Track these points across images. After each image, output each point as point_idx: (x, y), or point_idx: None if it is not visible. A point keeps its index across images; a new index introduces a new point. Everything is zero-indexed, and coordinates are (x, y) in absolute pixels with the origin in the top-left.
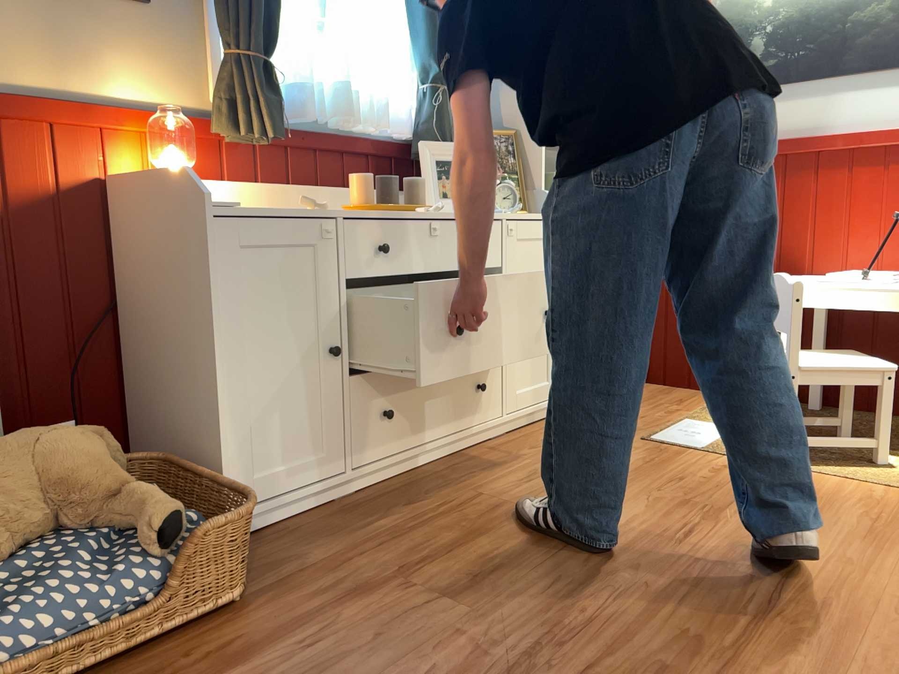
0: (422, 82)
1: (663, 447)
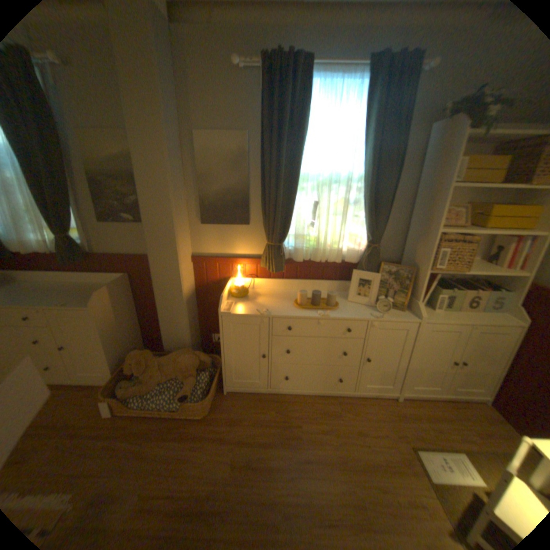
0: (367, 240)
1: (414, 465)
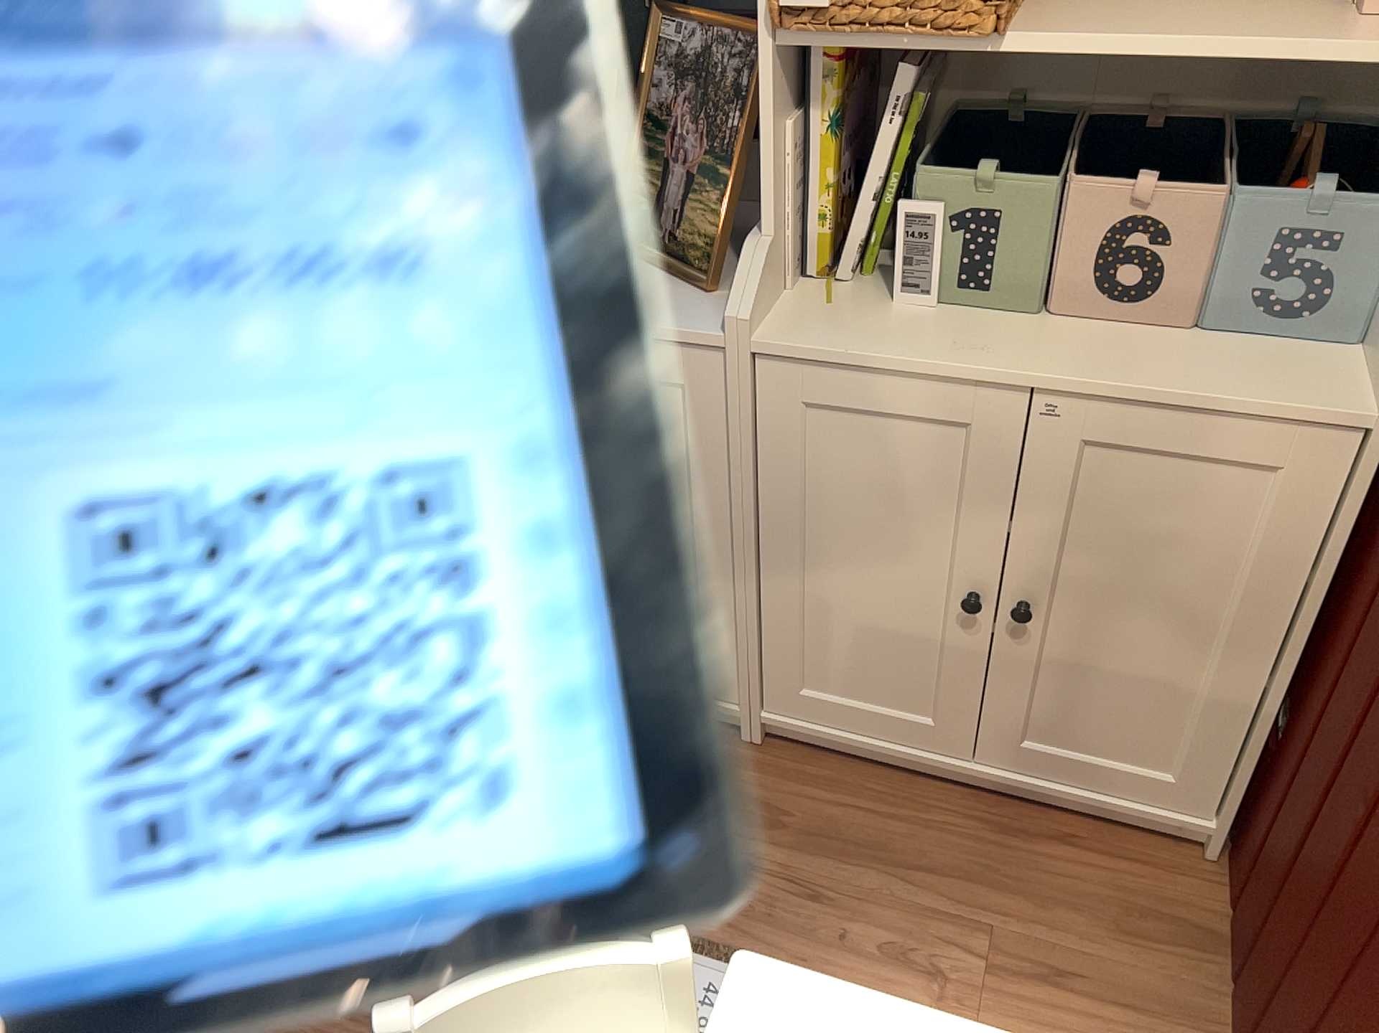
0: None
1: None
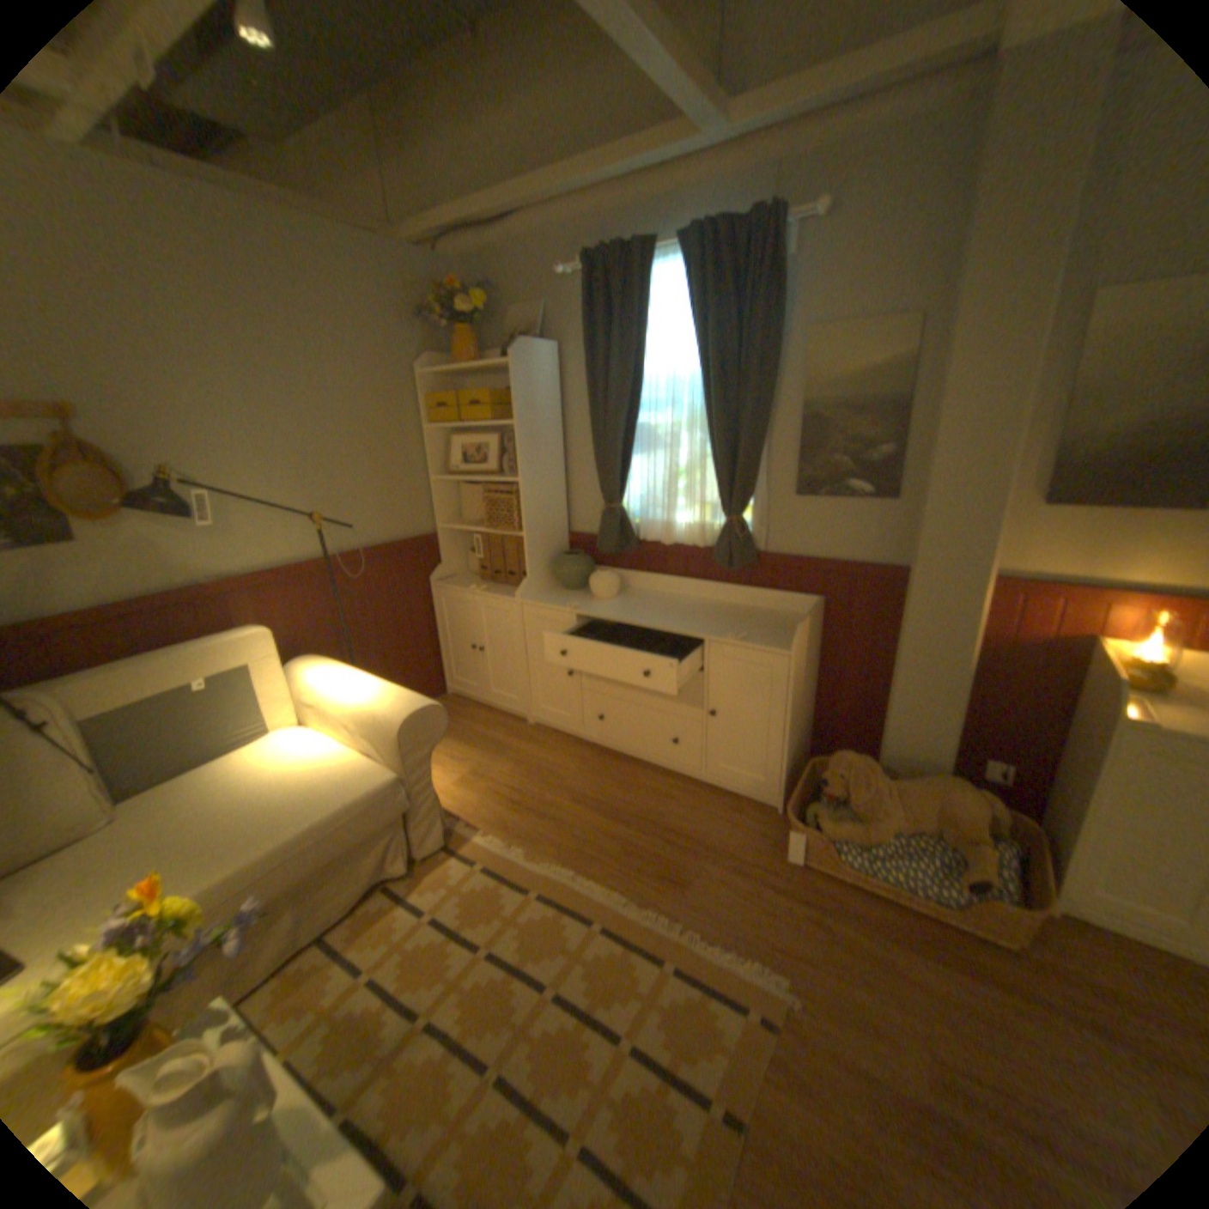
0: None
1: None
